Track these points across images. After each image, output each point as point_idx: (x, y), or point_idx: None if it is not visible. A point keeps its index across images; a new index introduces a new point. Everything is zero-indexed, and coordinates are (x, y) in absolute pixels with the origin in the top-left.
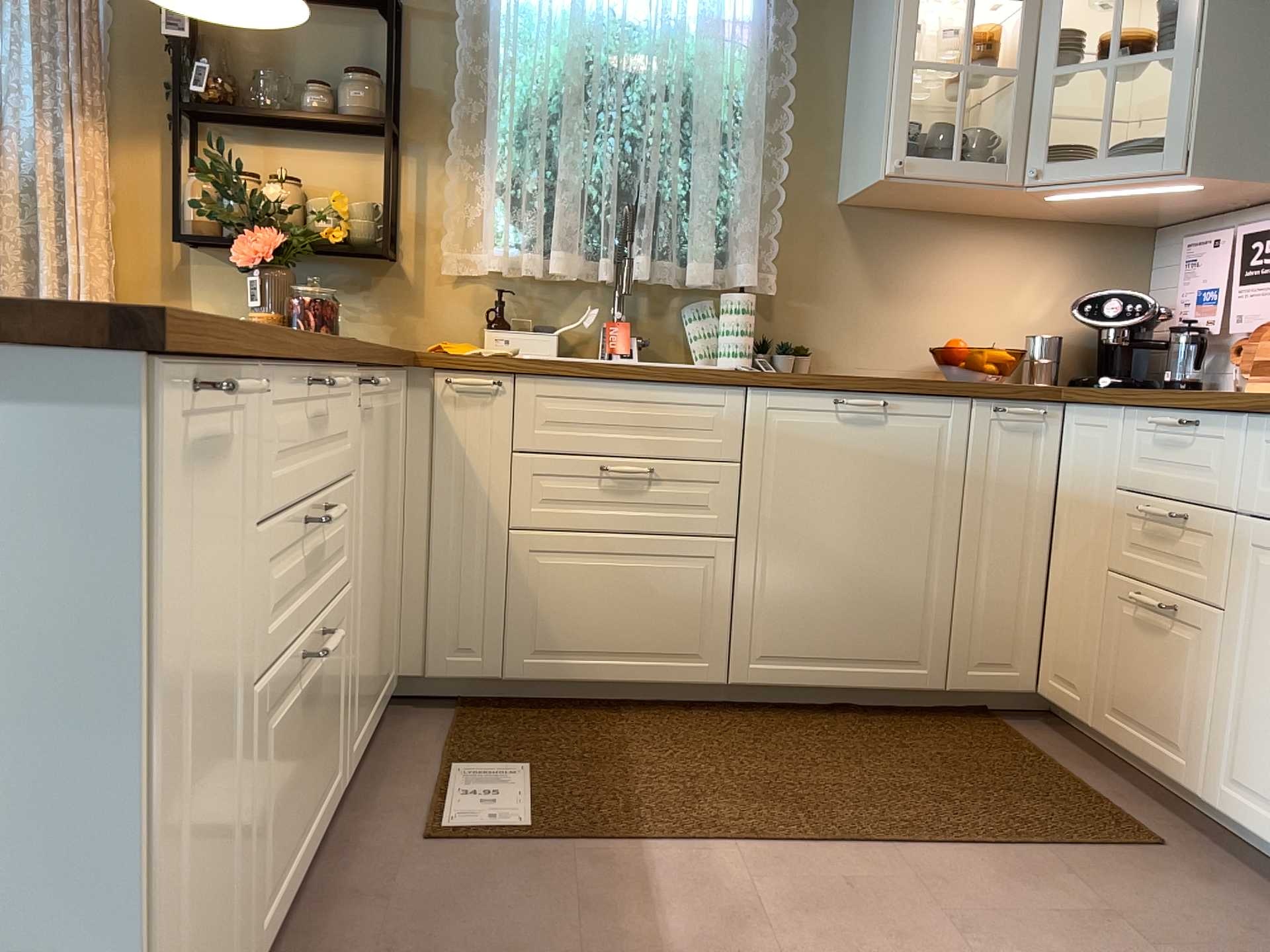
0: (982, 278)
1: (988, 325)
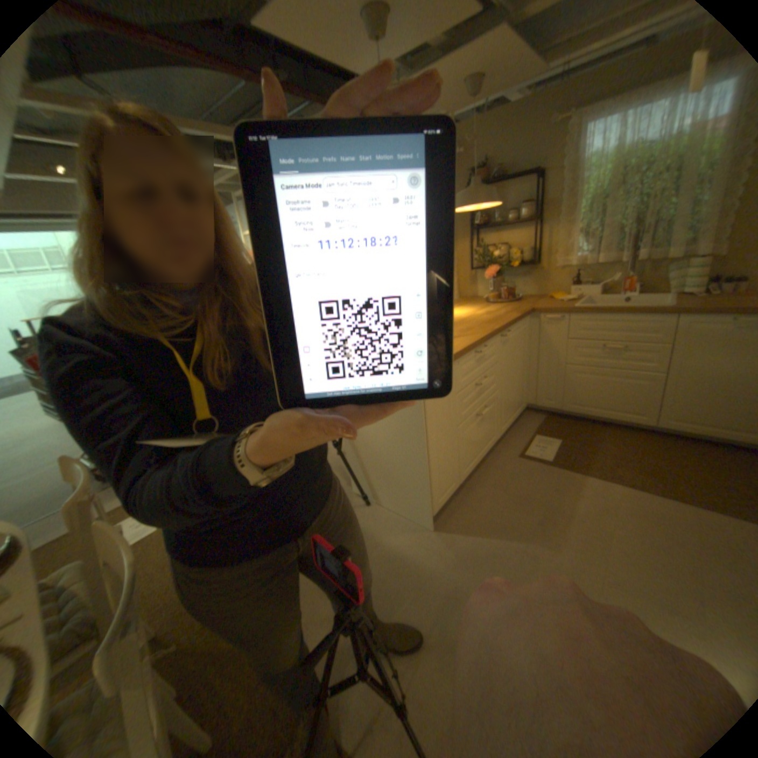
0: None
1: None
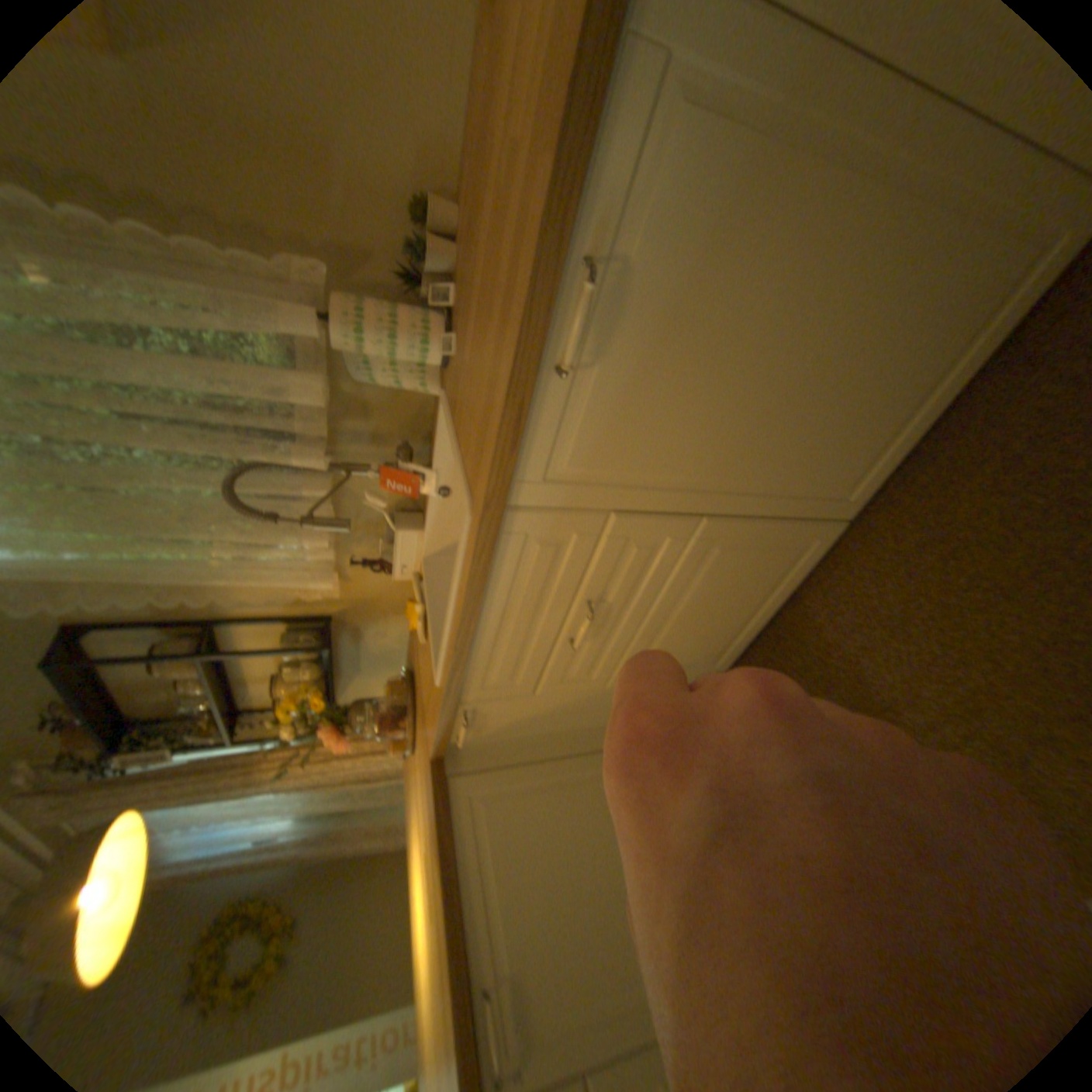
0: None
1: None
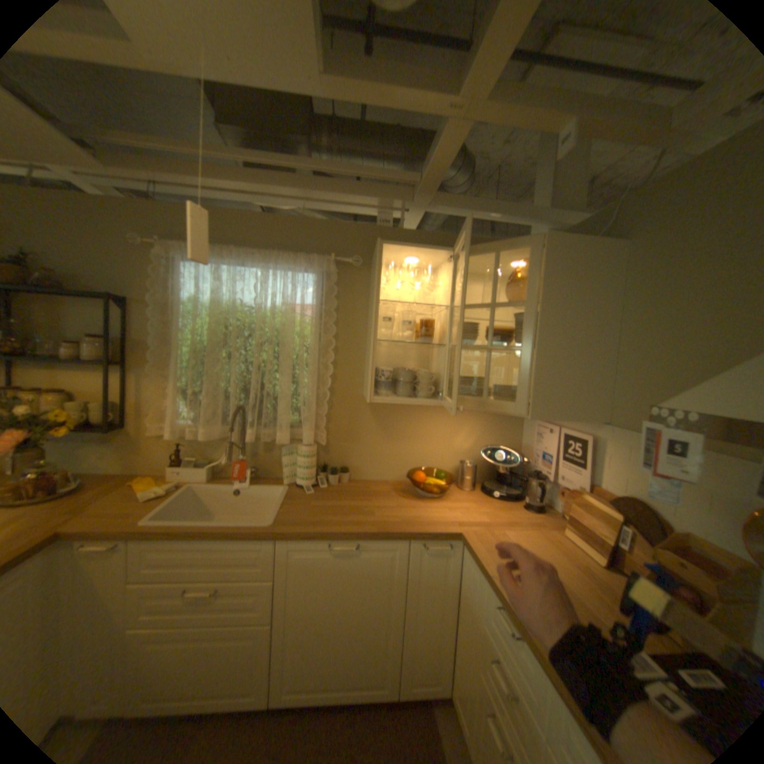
0: (438, 430)
1: (441, 453)
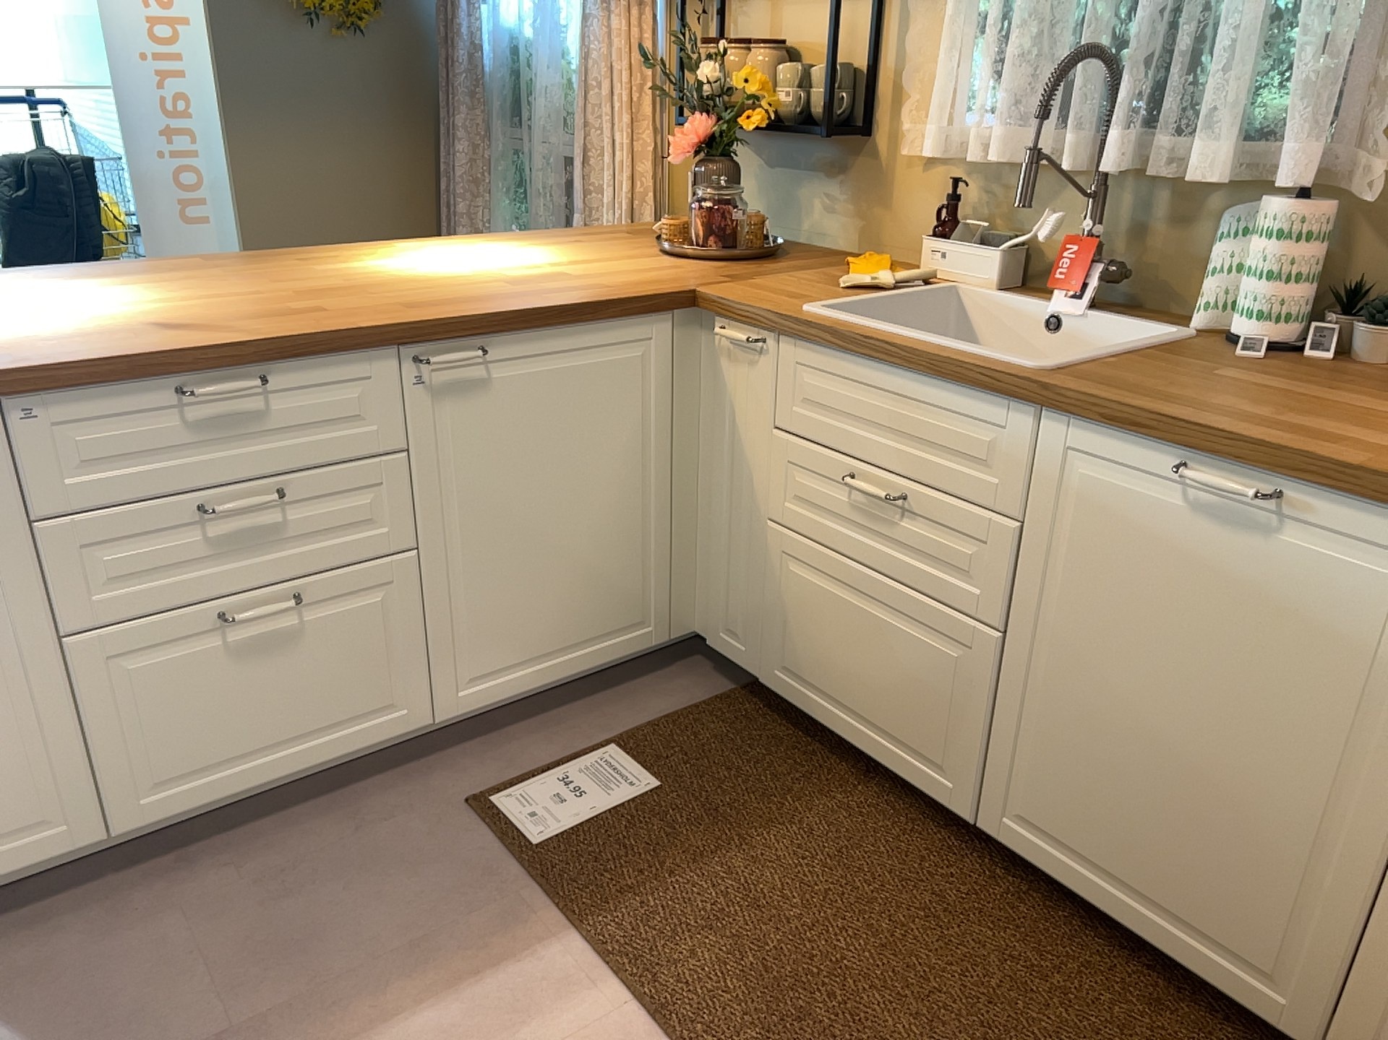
0: None
1: None
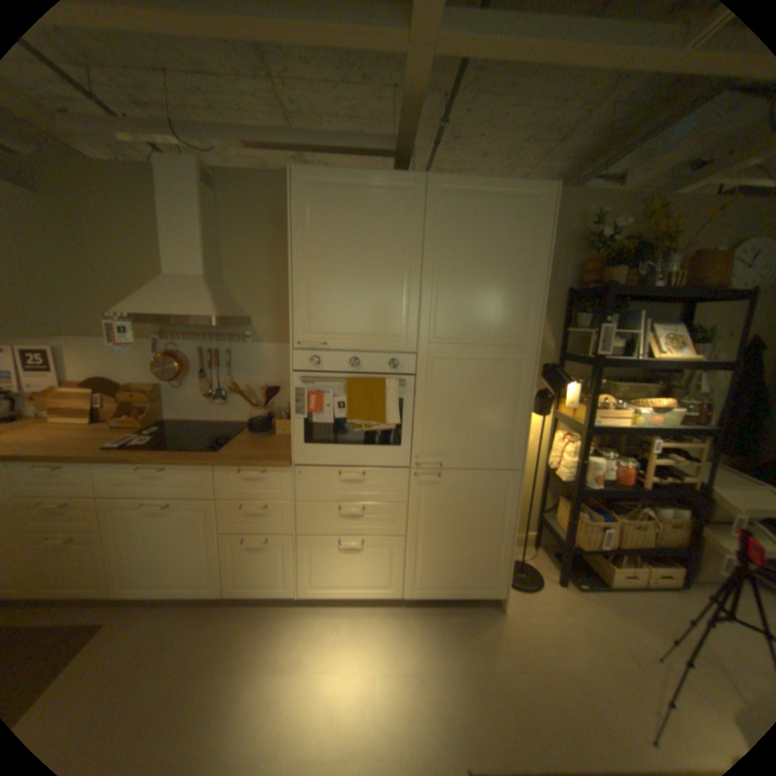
0: None
1: None
